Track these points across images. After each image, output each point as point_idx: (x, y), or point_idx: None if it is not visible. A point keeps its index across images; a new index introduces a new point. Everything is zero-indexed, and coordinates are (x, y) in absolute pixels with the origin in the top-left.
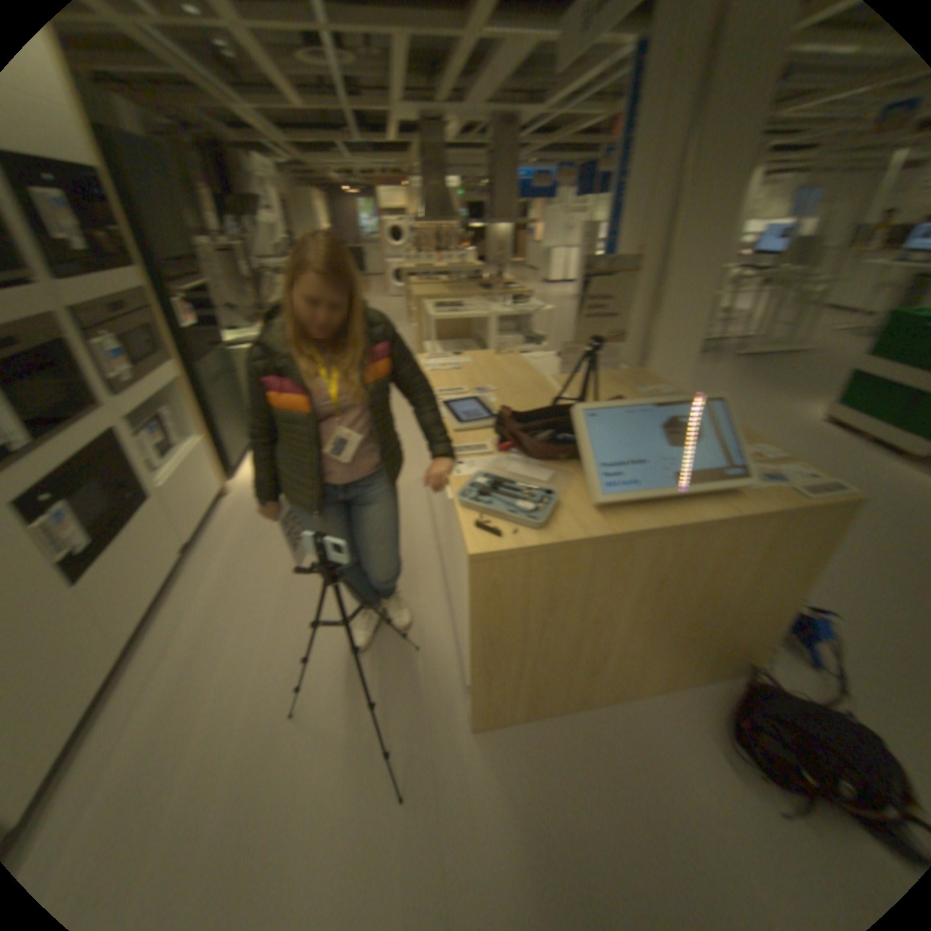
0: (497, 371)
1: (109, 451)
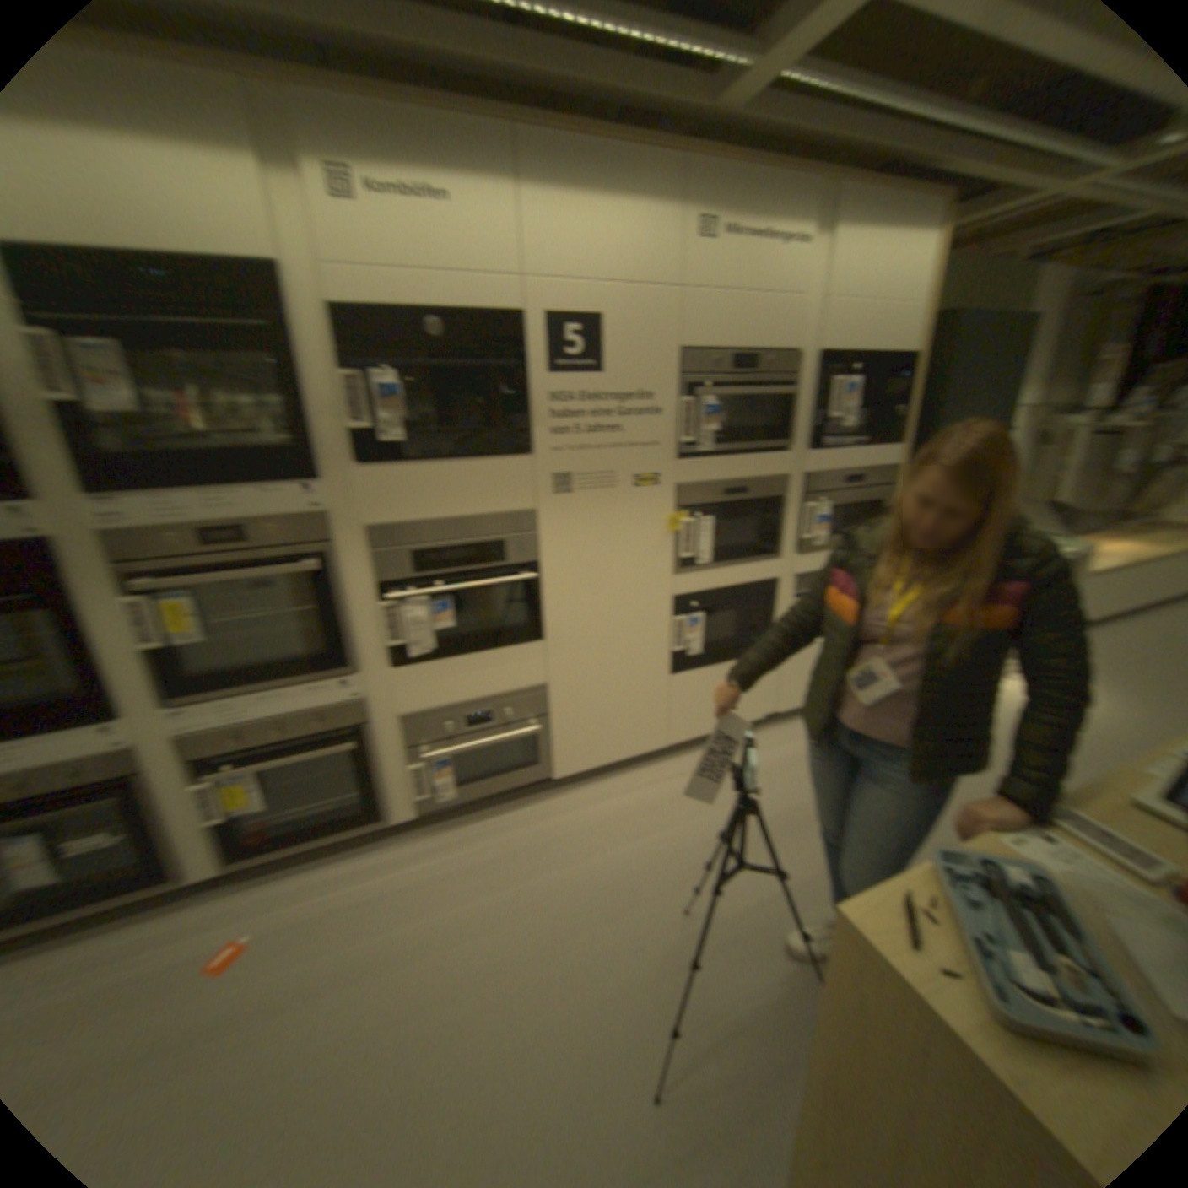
0: None
1: (767, 598)
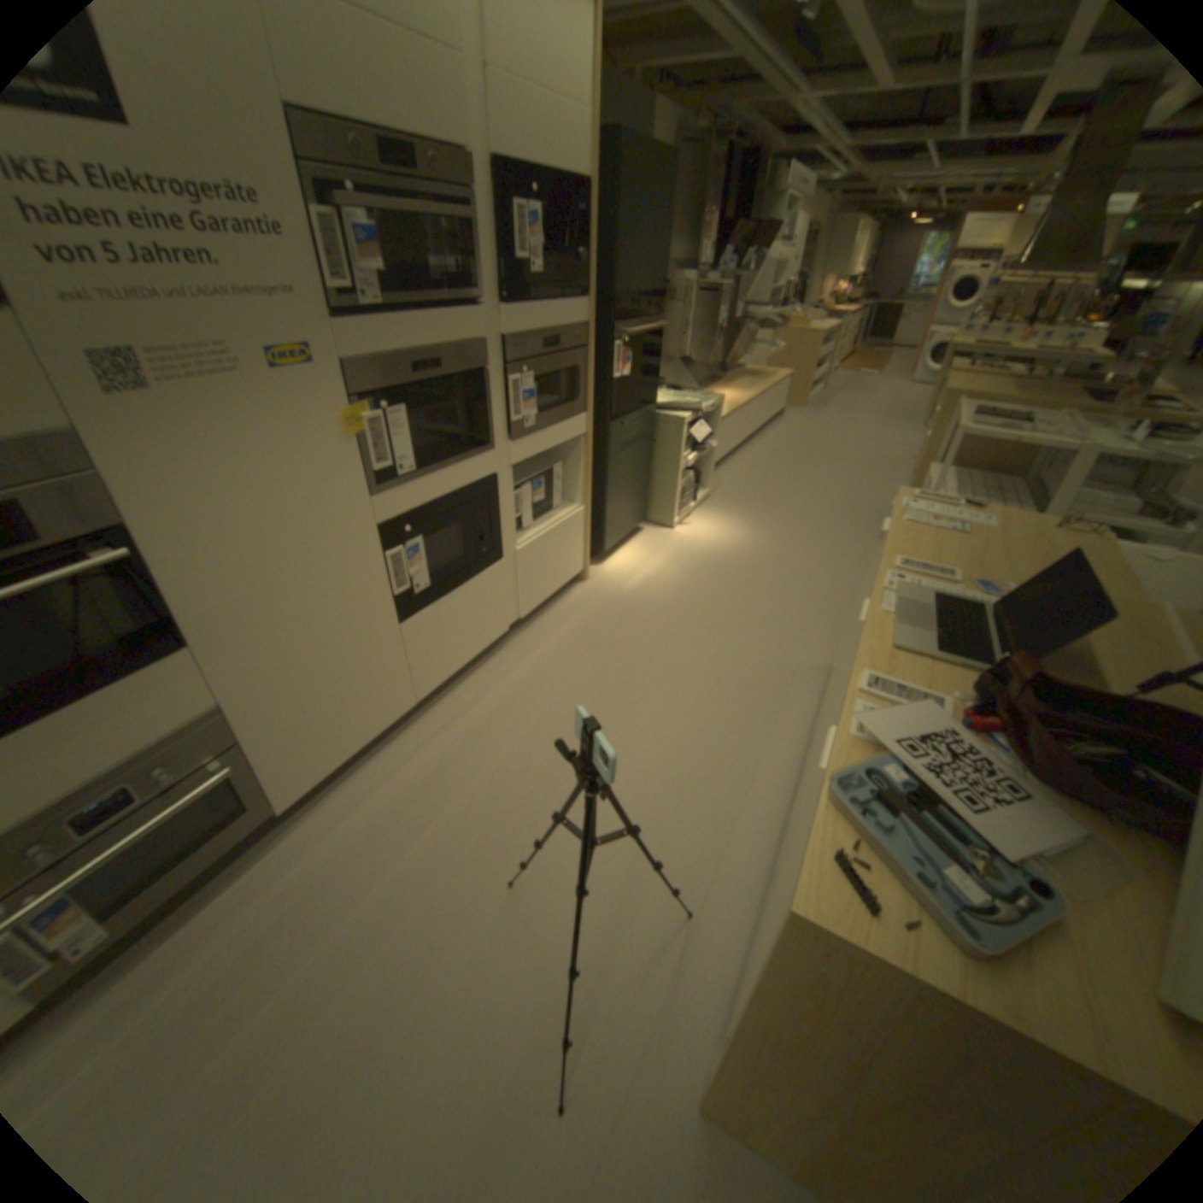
0: (1054, 559)
1: (492, 500)
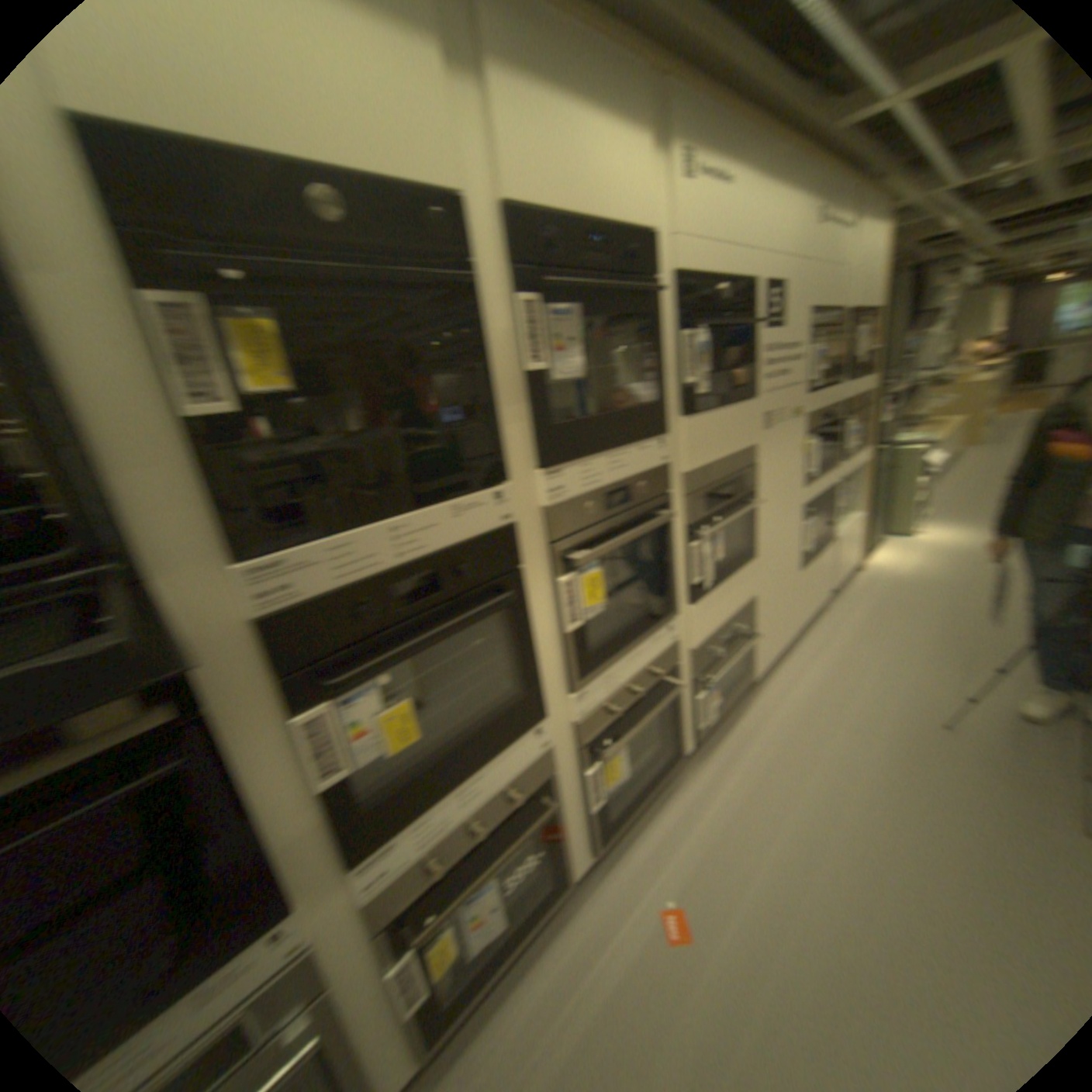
0: None
1: (836, 499)
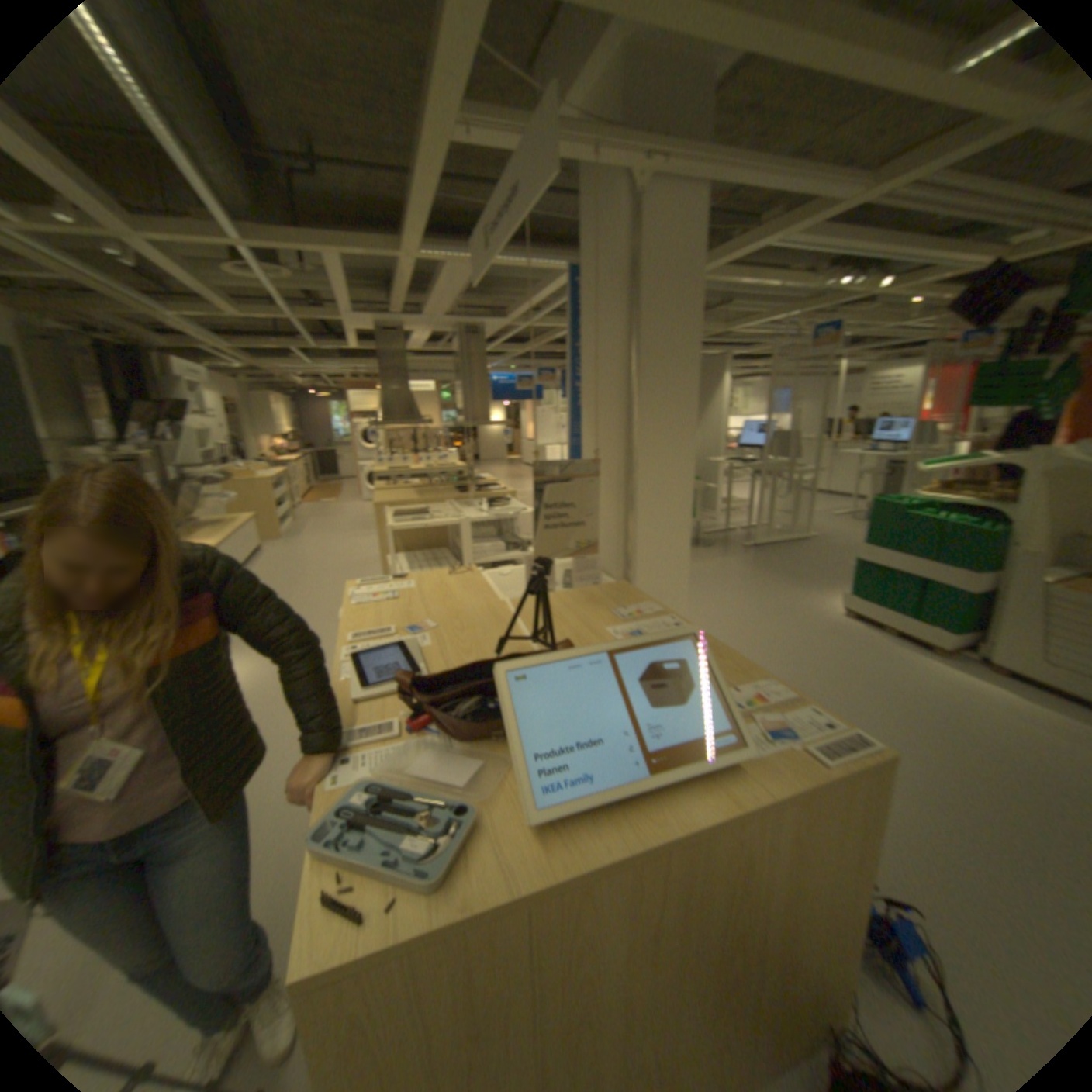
0: (450, 596)
1: None
